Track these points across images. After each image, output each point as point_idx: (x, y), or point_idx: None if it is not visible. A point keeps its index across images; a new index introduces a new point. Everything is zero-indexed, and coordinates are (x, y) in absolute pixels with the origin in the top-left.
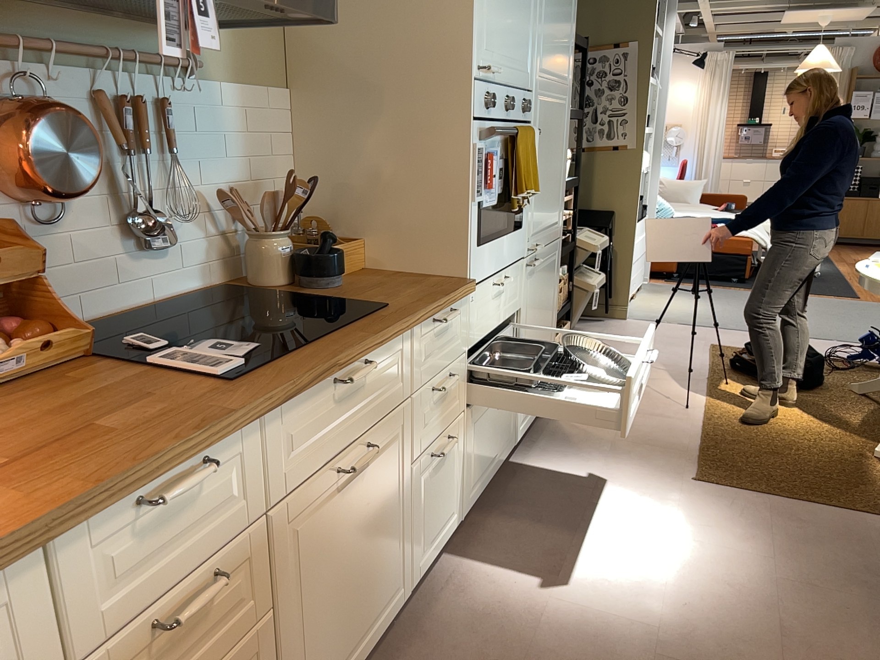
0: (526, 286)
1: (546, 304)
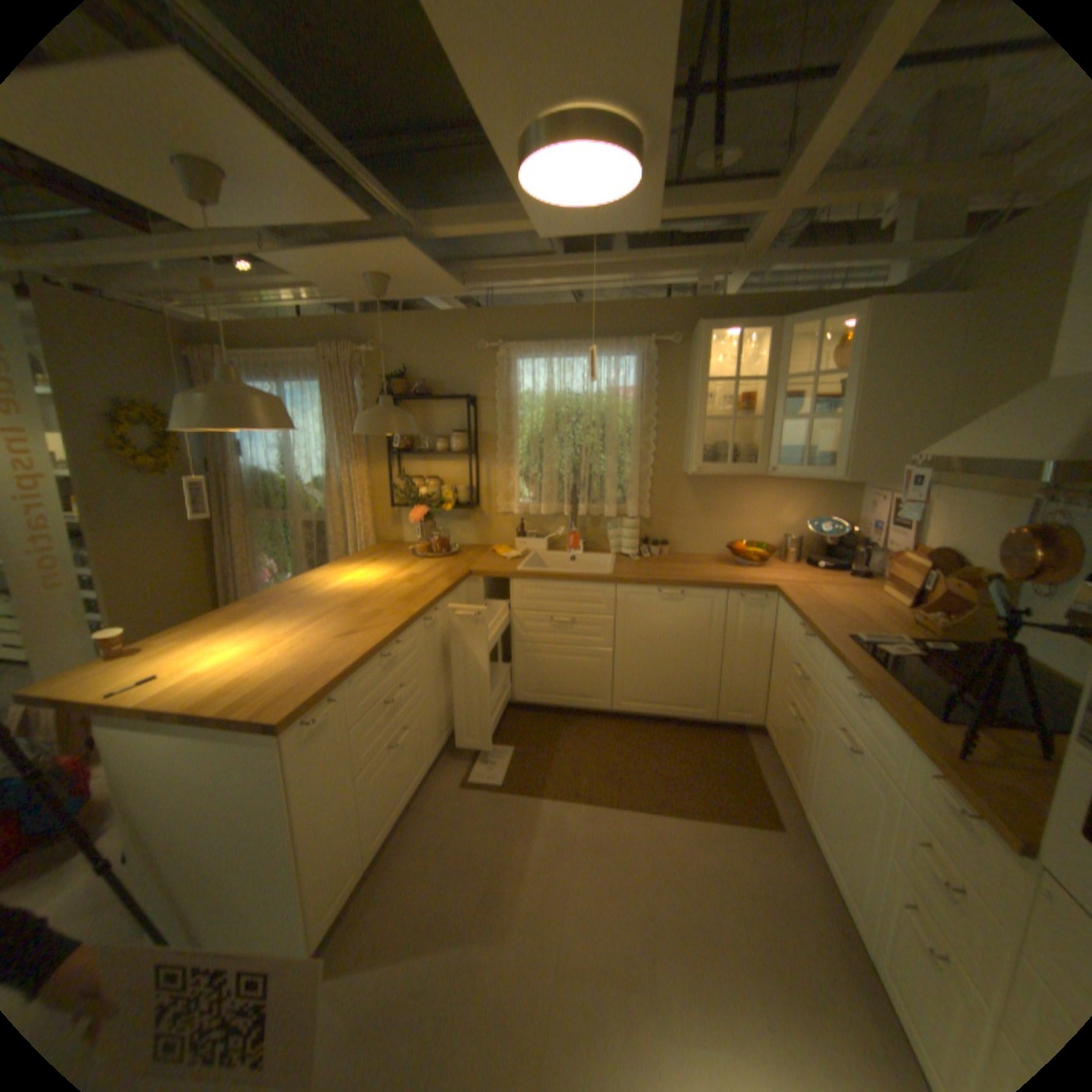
0: None
1: None
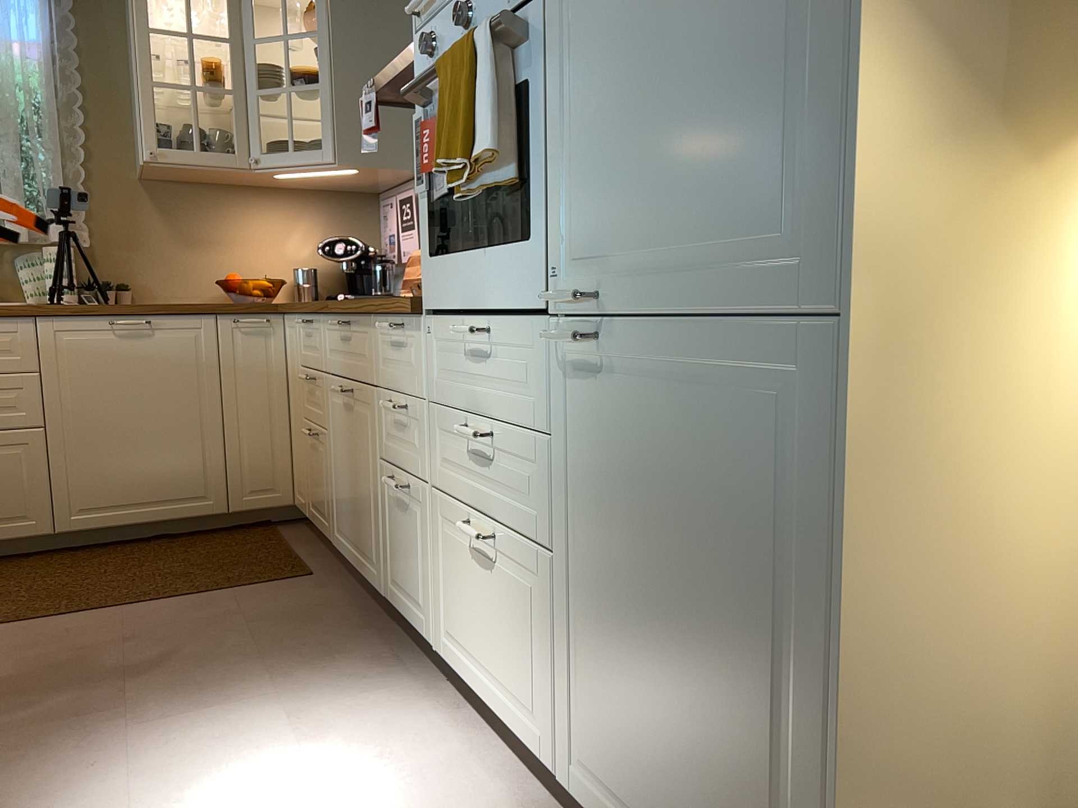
0: (566, 394)
1: (711, 545)
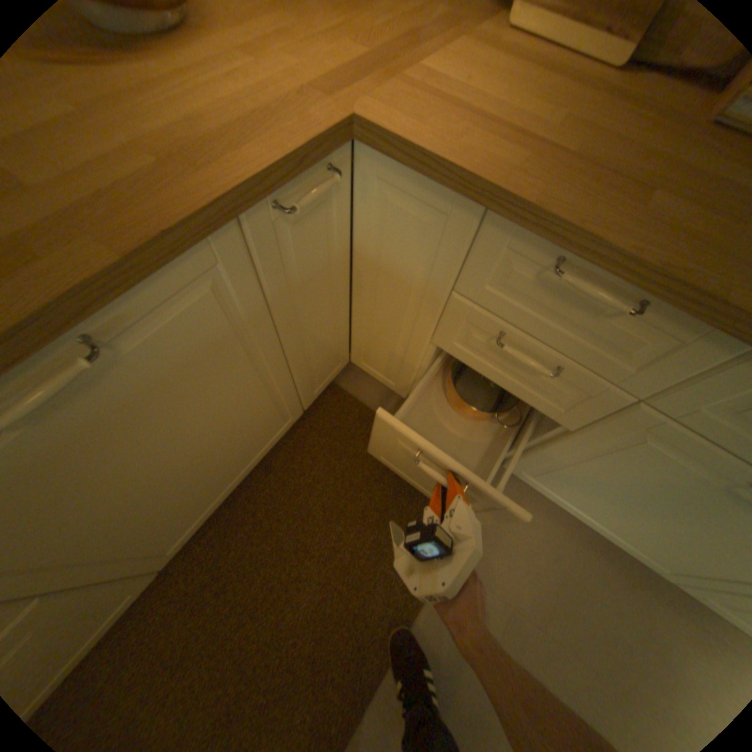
0: None
1: None
